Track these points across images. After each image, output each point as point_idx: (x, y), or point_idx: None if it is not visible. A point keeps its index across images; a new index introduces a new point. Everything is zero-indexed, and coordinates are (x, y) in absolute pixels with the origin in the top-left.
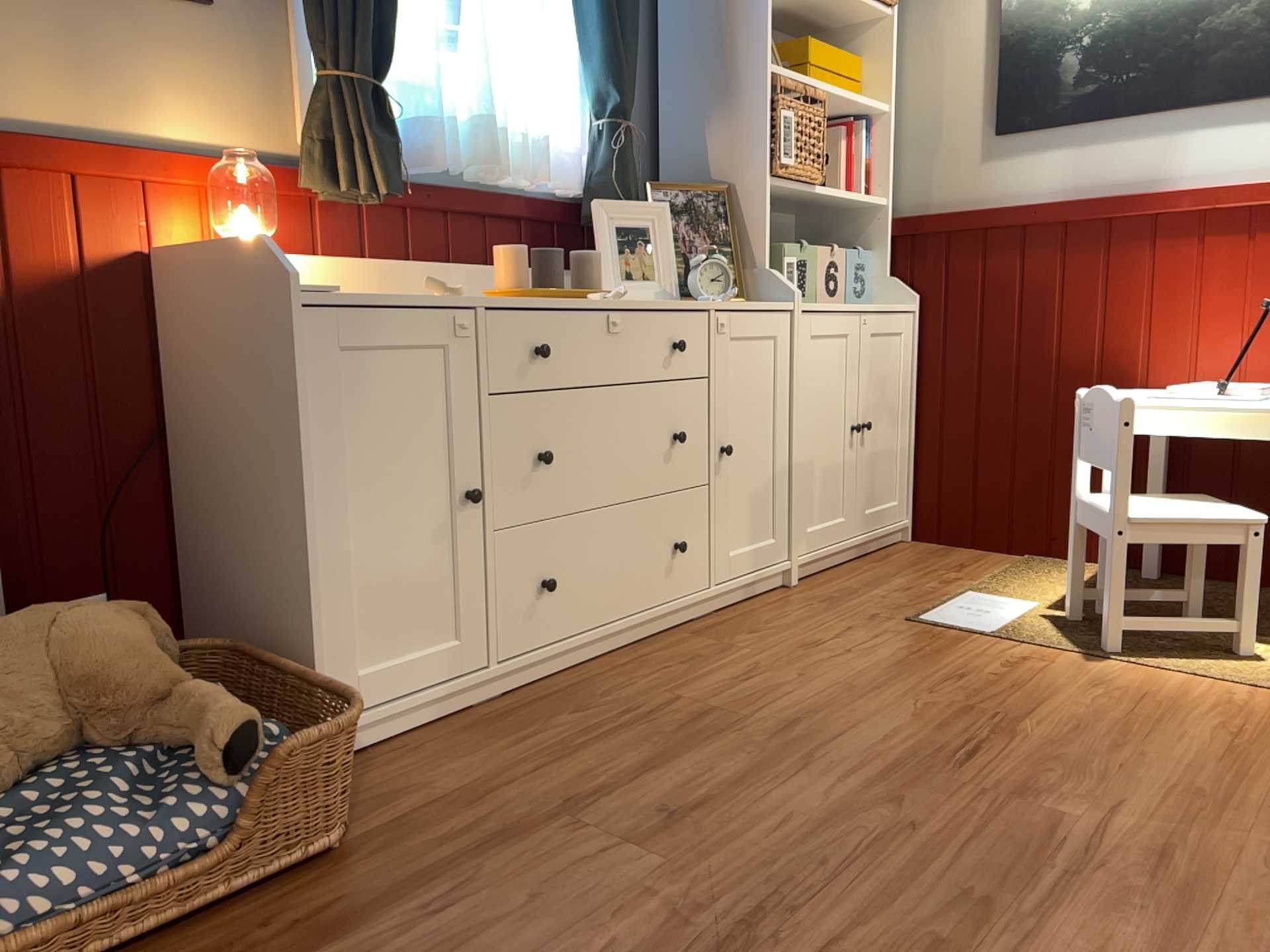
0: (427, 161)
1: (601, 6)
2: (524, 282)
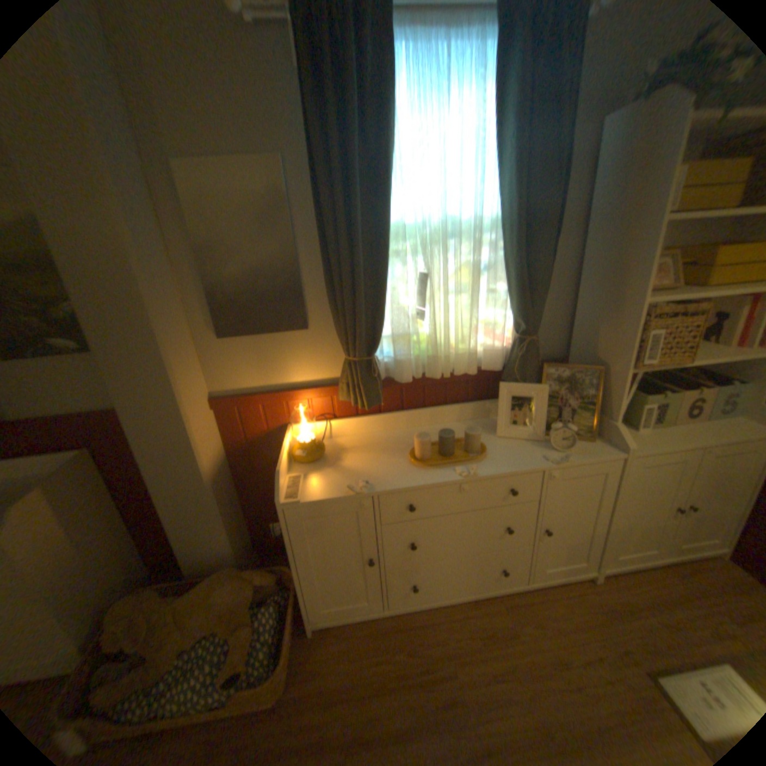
0: (401, 378)
1: (516, 276)
2: (426, 453)
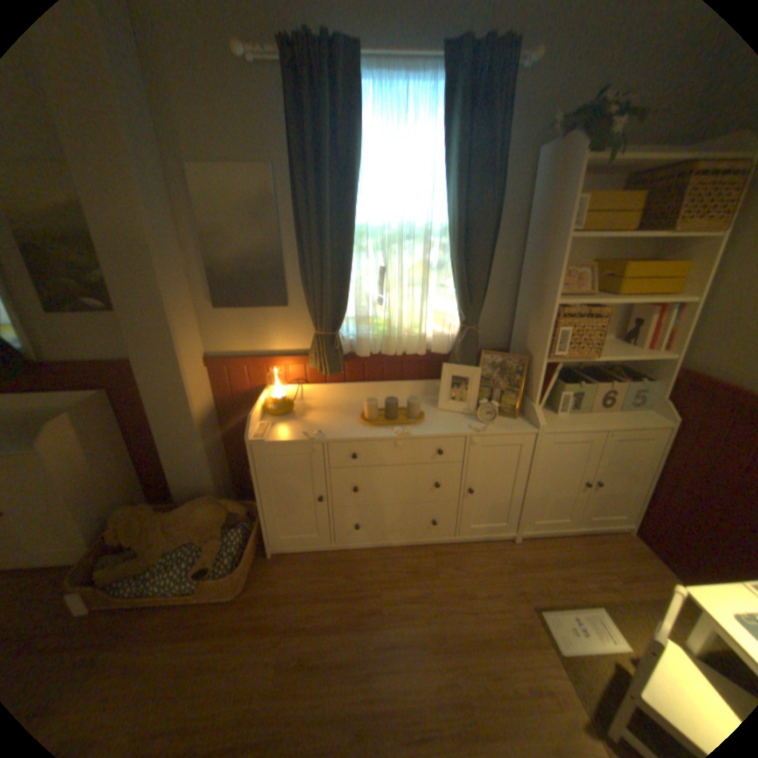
0: (360, 353)
1: (457, 275)
2: (373, 415)
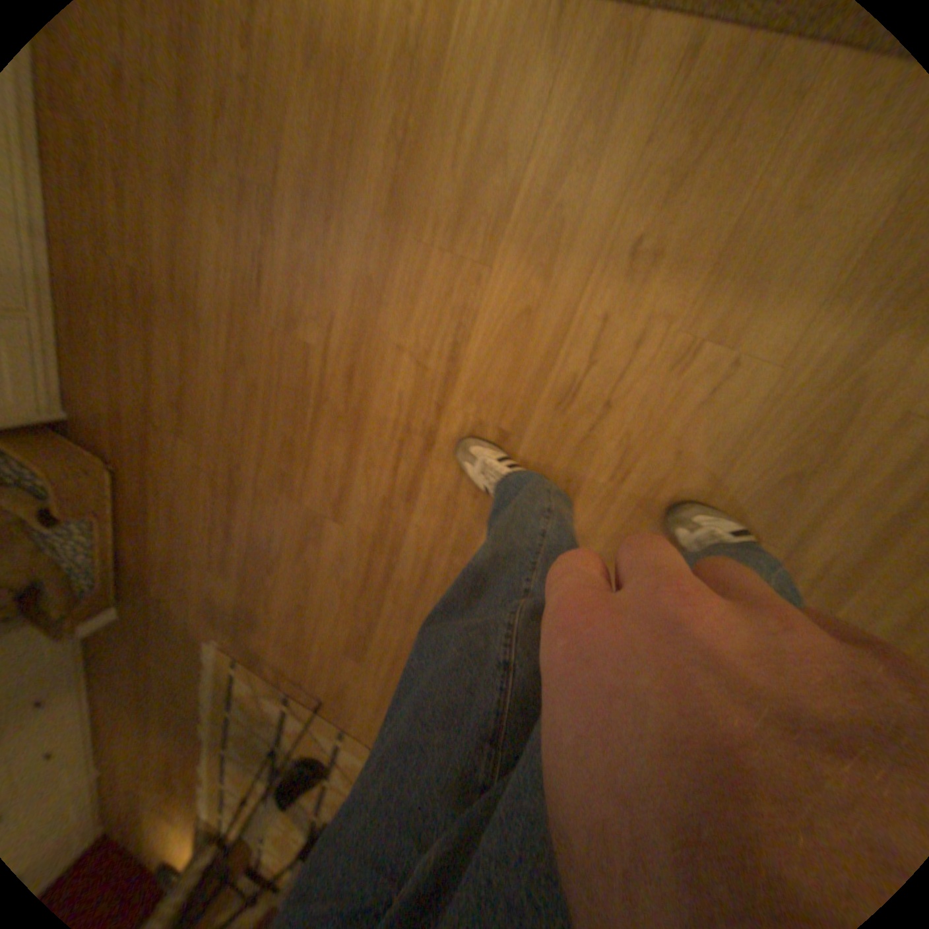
0: None
1: None
2: None
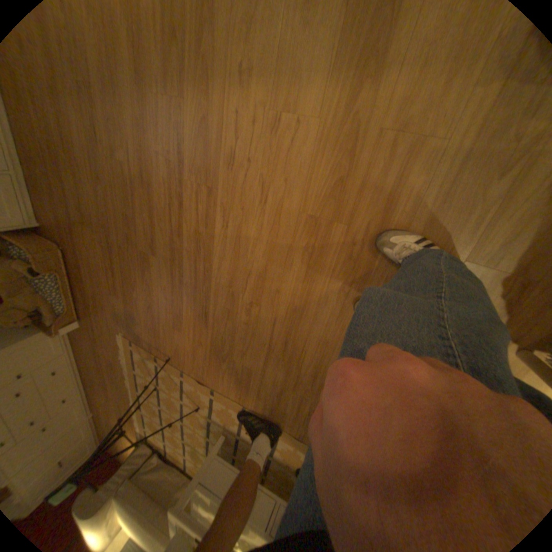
0: None
1: None
2: None
